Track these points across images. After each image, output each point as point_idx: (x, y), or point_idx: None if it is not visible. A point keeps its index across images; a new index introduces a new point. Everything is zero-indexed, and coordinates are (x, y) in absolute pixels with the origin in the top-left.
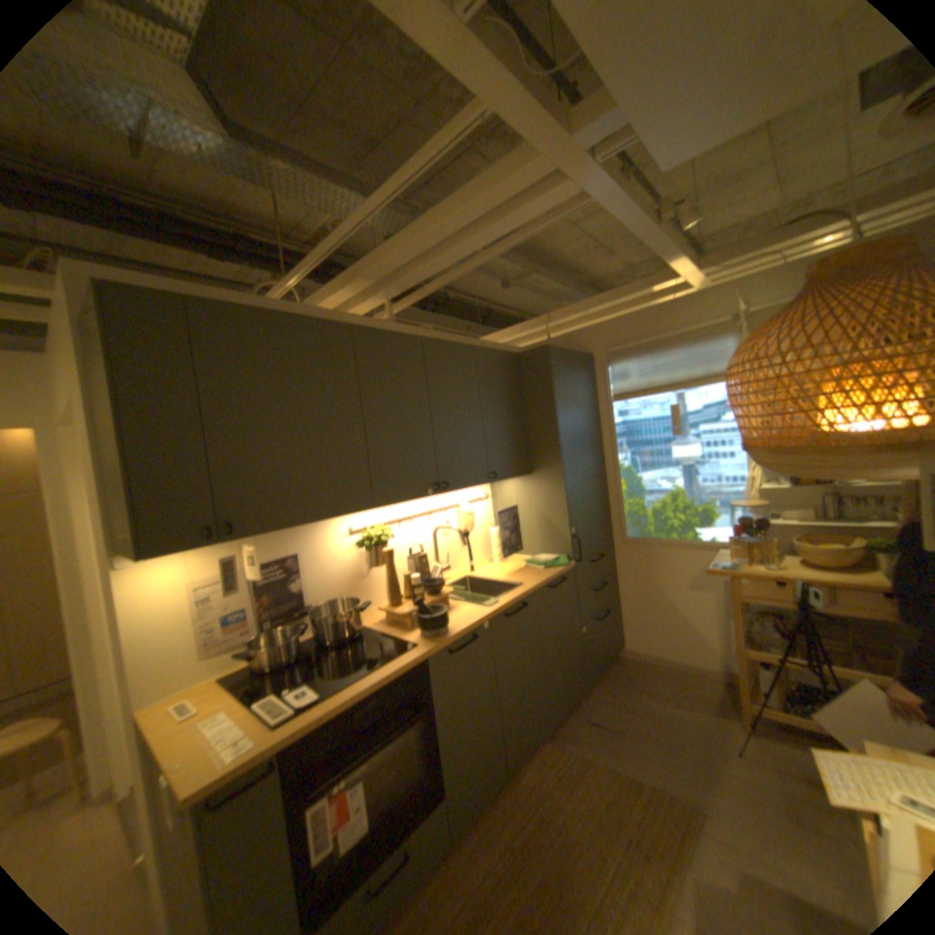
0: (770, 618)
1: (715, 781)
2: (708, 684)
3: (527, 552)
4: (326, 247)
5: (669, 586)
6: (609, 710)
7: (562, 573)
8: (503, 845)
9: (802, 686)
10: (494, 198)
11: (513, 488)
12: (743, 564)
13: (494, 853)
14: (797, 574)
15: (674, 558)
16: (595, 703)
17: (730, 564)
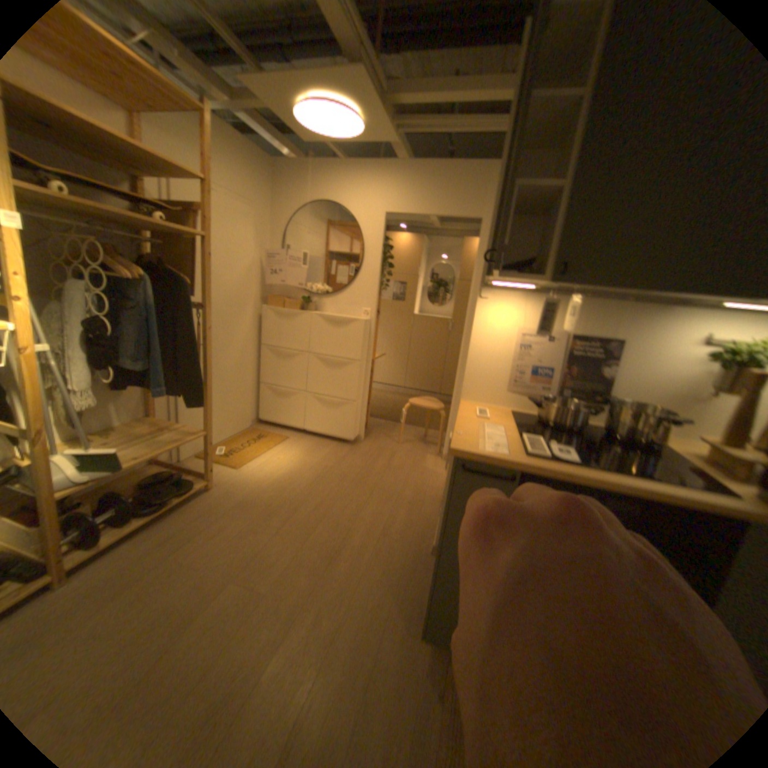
0: None
1: None
2: None
3: None
4: None
5: None
6: None
7: None
8: None
9: None
10: None
11: None
12: None
13: None
14: None
15: None
16: None
17: None
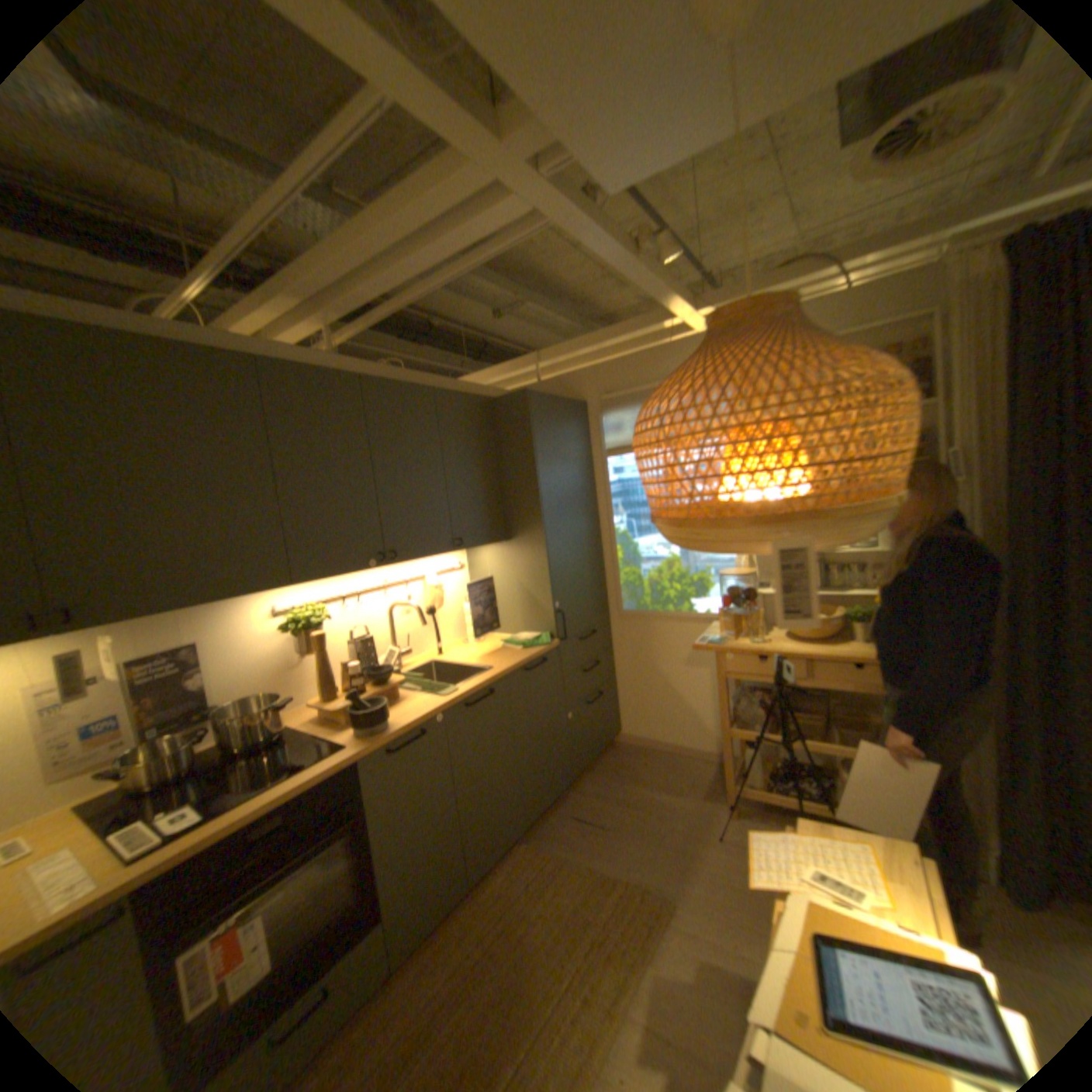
0: (758, 693)
1: (692, 870)
2: (702, 766)
3: (508, 631)
4: (221, 256)
5: (666, 663)
6: (595, 802)
7: (541, 653)
8: (454, 964)
9: (788, 763)
10: (426, 211)
11: (492, 557)
12: (731, 638)
13: (443, 974)
14: (779, 648)
15: (671, 632)
16: (582, 796)
17: (718, 639)
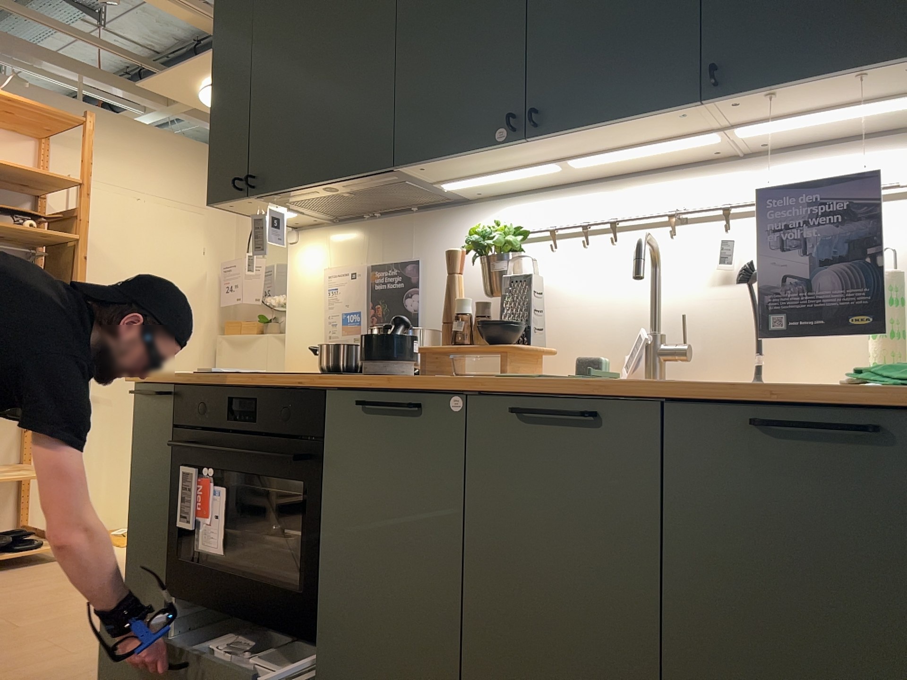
0: None
1: None
2: None
3: None
4: None
5: None
6: None
7: (858, 394)
8: None
9: None
10: None
11: None
12: None
13: None
14: None
15: None
16: None
17: None
